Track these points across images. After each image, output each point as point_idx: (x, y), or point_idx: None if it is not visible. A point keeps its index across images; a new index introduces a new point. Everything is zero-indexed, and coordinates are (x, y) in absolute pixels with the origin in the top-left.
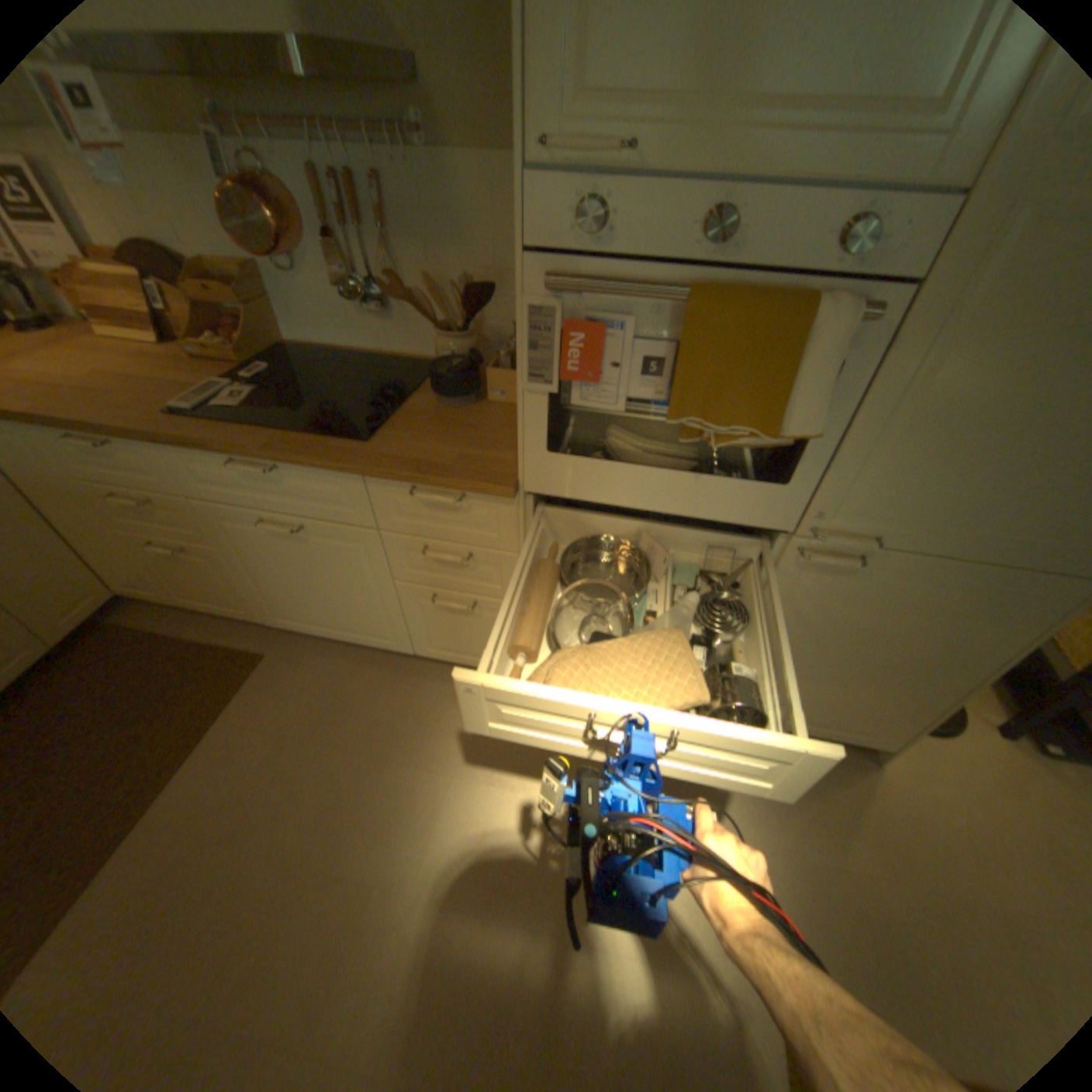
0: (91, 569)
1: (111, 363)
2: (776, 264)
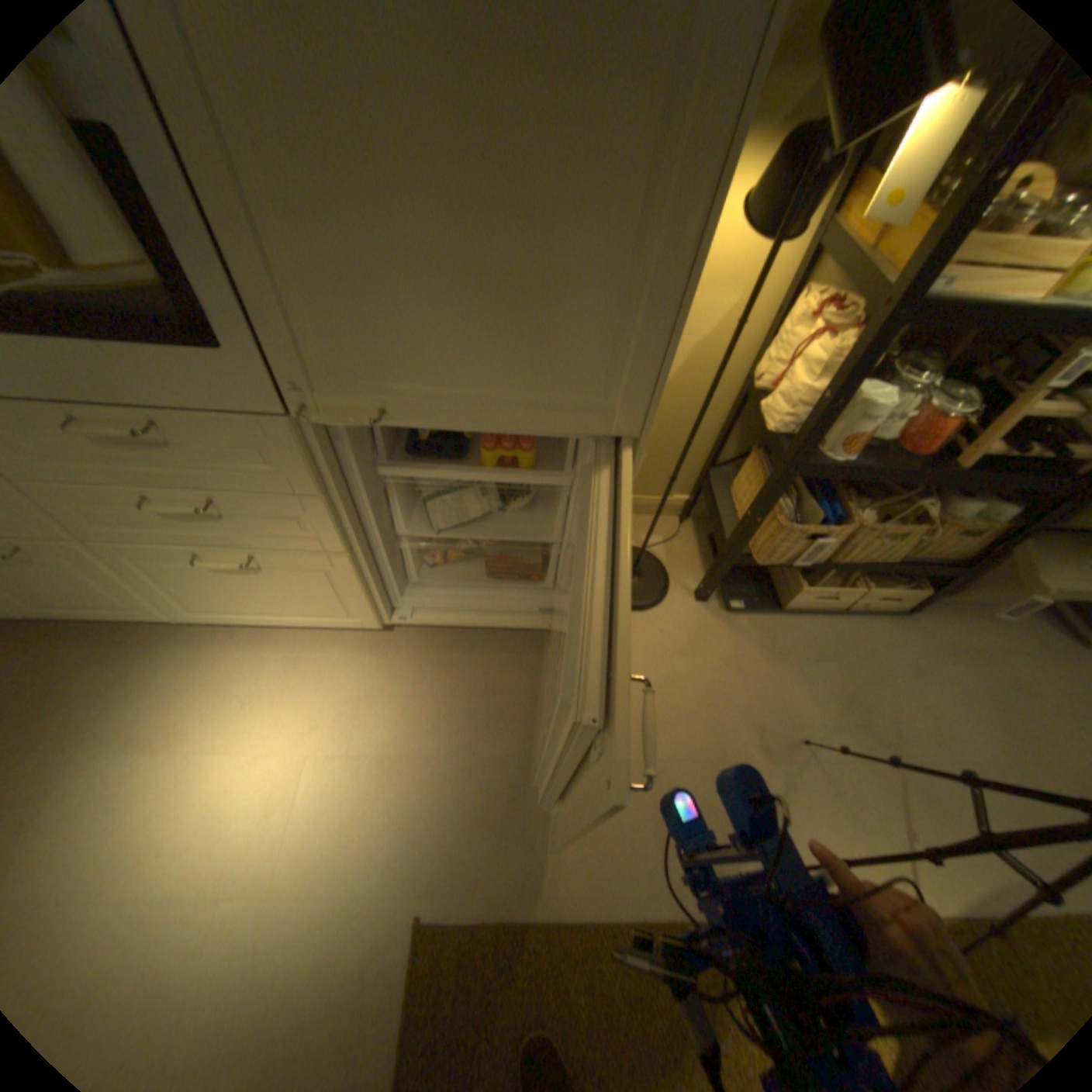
0: None
1: None
2: None
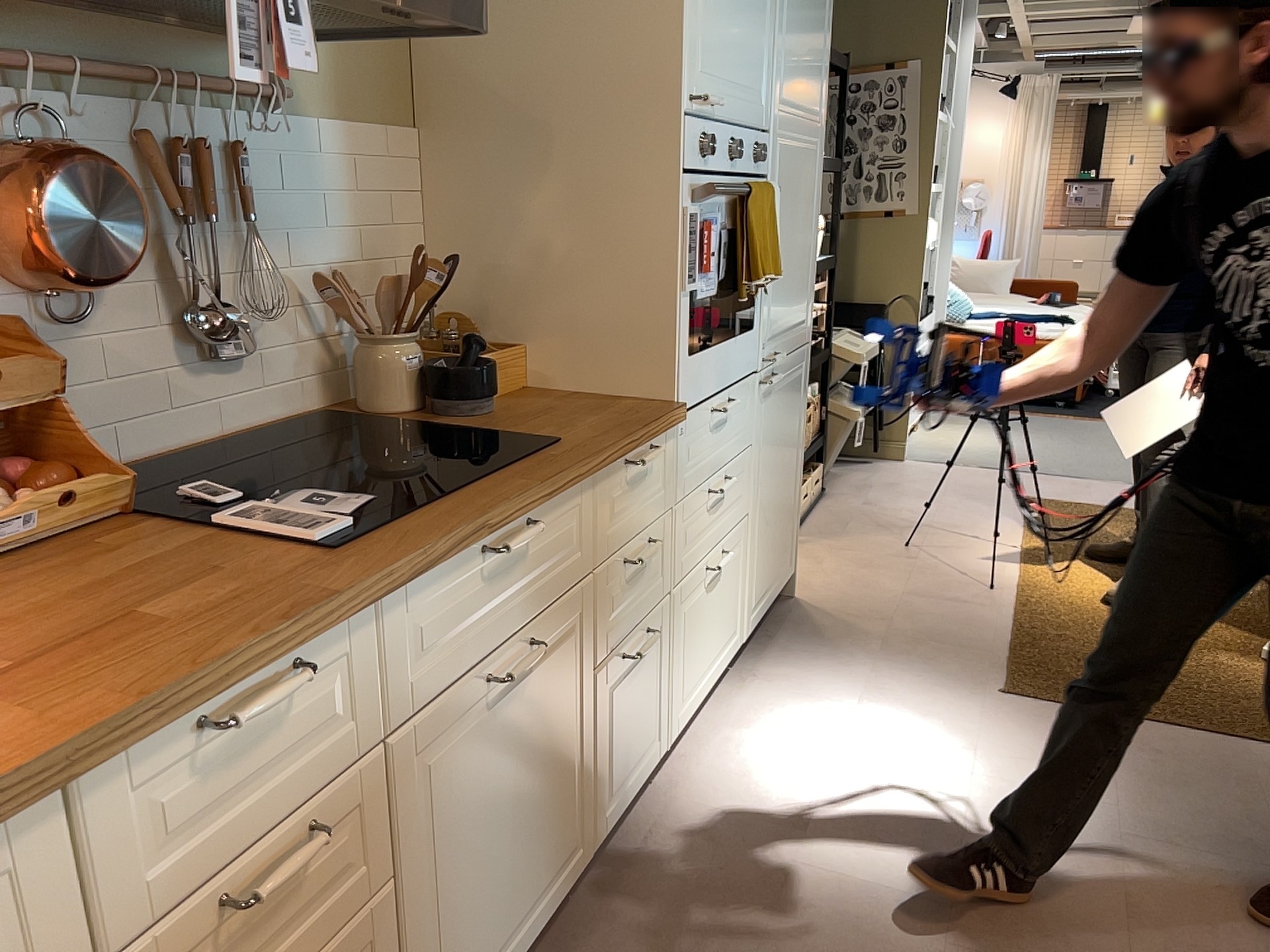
0: None
1: None
2: (737, 178)
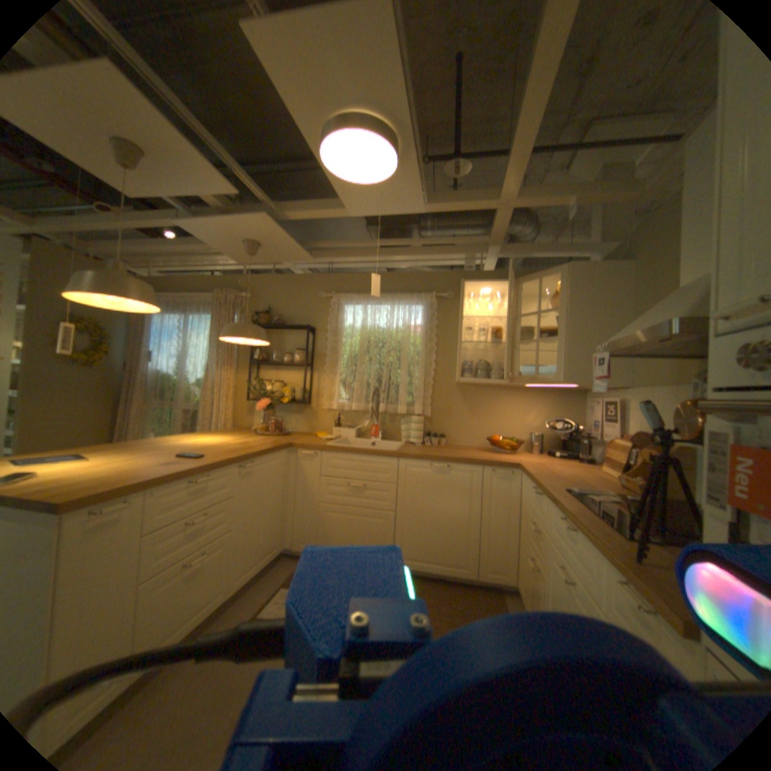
0: (521, 569)
1: (587, 477)
2: None
